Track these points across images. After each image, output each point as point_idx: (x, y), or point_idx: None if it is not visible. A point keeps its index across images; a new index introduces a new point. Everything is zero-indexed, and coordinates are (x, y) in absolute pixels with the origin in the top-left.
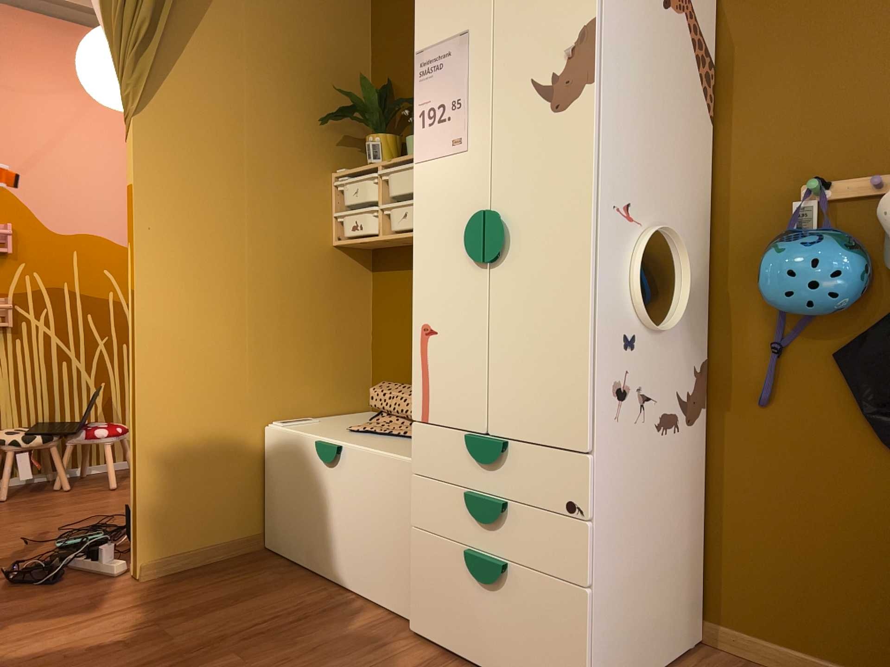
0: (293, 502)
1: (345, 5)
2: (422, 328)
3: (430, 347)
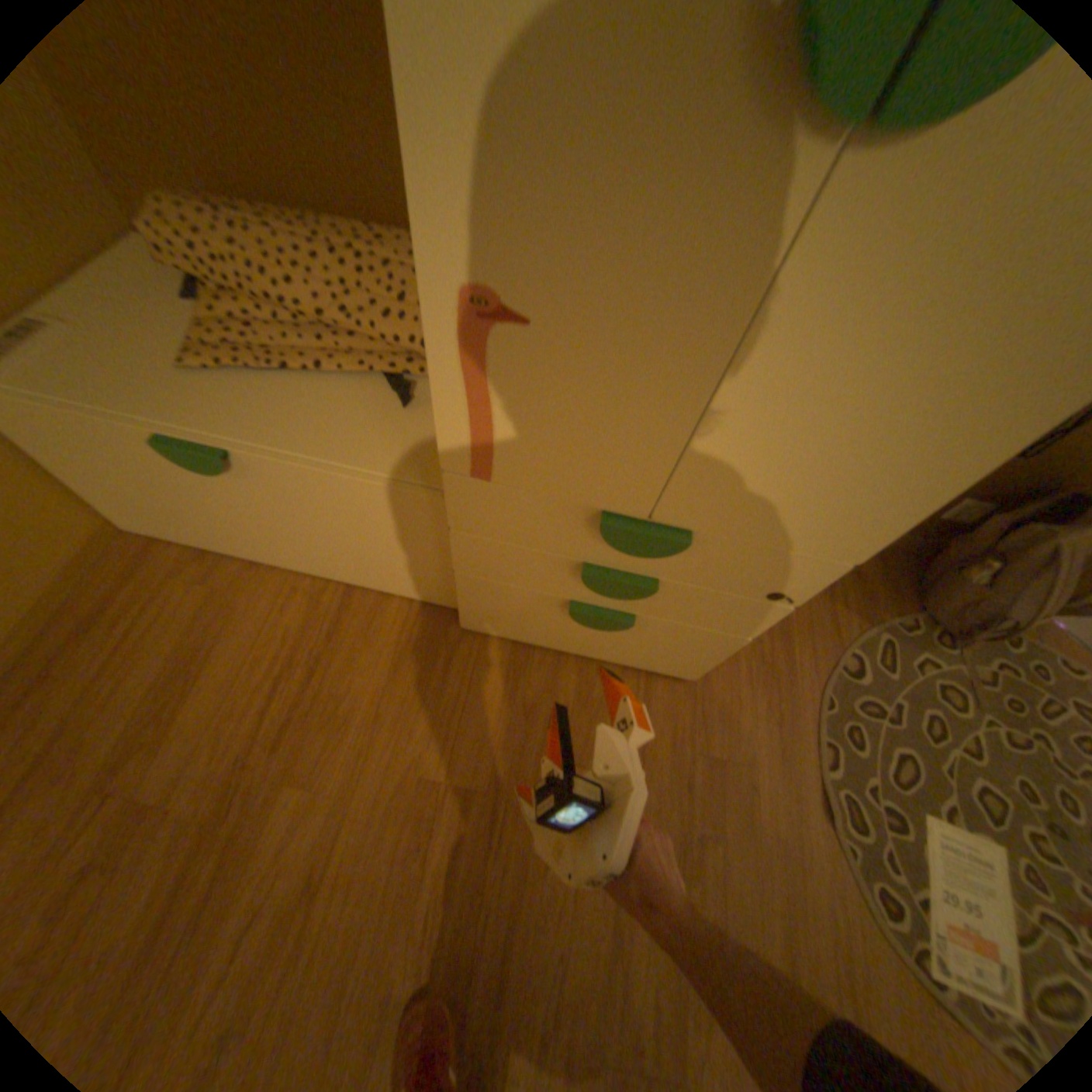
0: (146, 497)
1: None
2: (469, 295)
3: (502, 351)
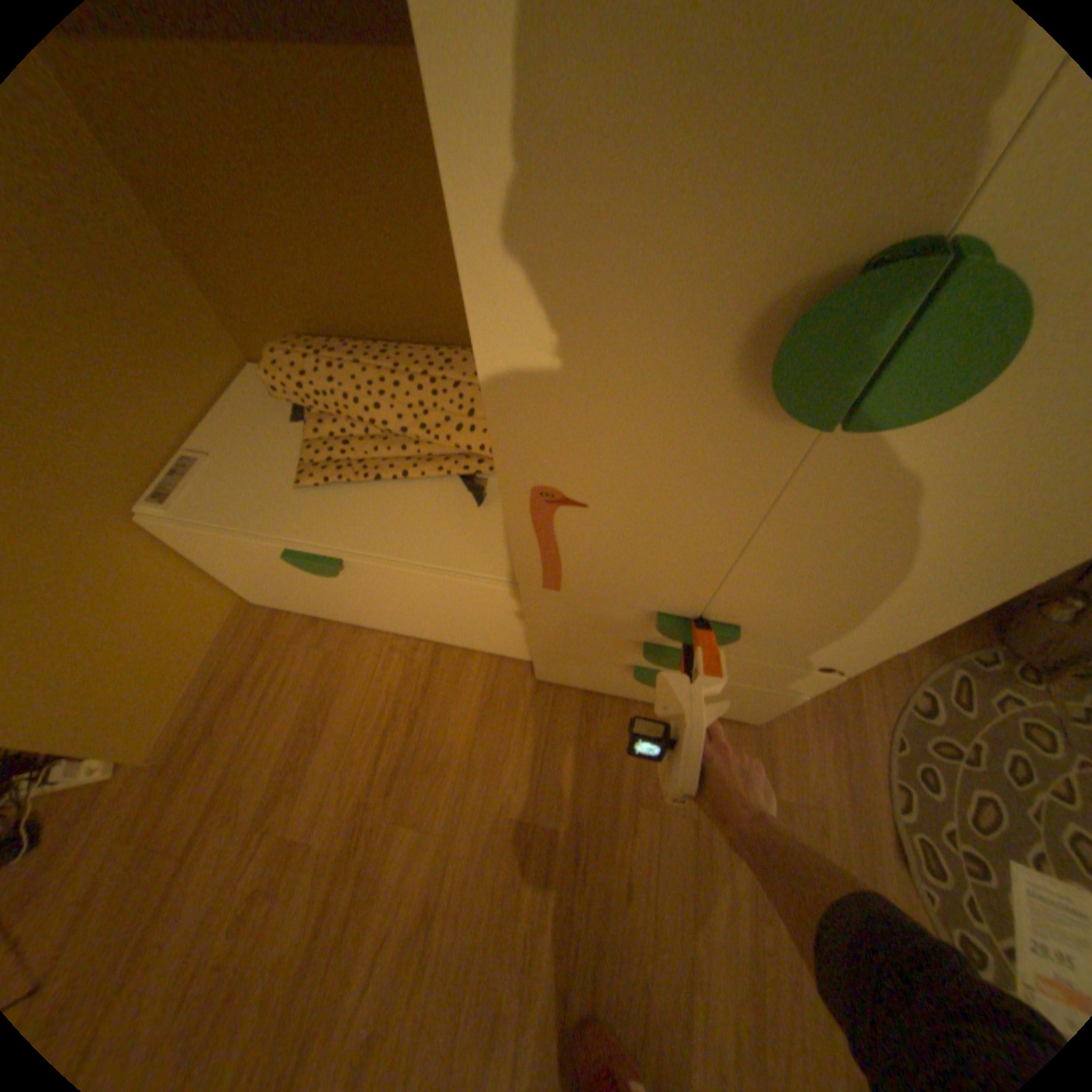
0: (275, 585)
1: None
2: (539, 492)
3: (566, 521)
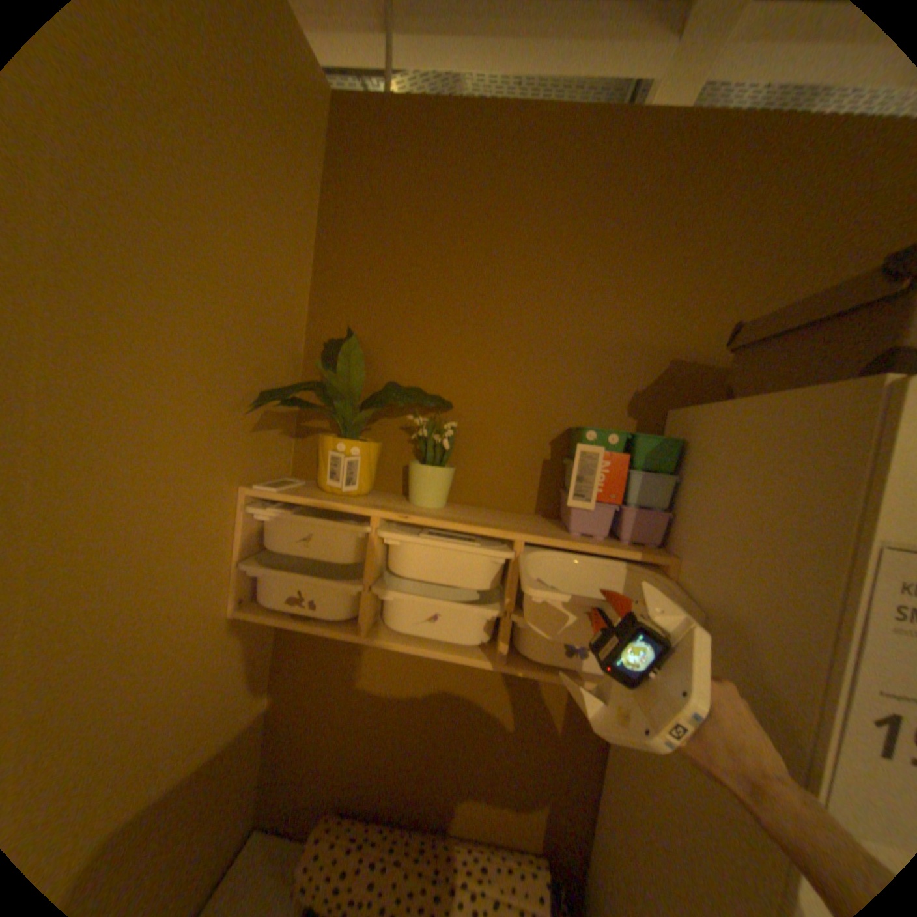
0: None
1: (291, 165)
2: None
3: None
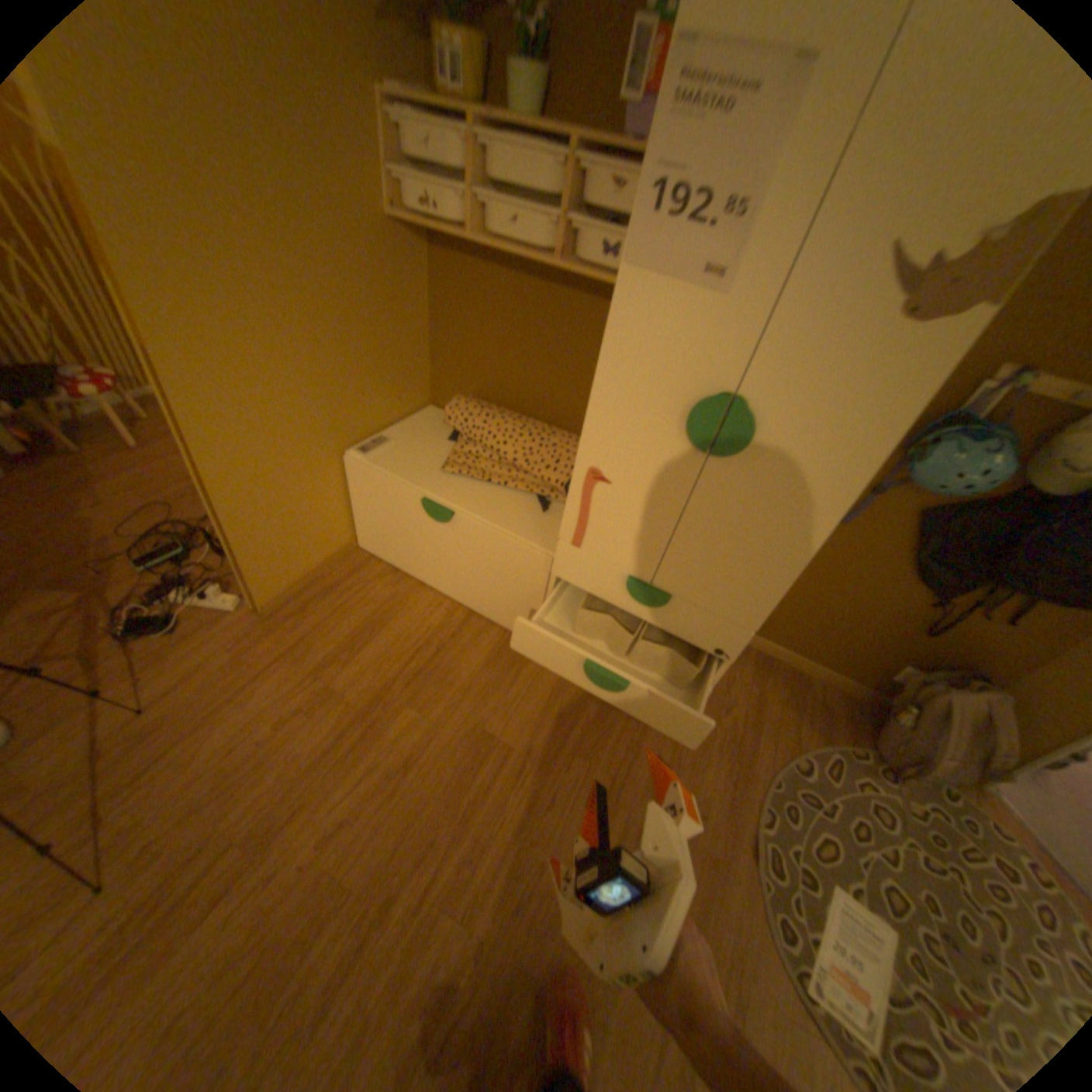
0: (393, 530)
1: None
2: (590, 472)
3: (598, 493)
